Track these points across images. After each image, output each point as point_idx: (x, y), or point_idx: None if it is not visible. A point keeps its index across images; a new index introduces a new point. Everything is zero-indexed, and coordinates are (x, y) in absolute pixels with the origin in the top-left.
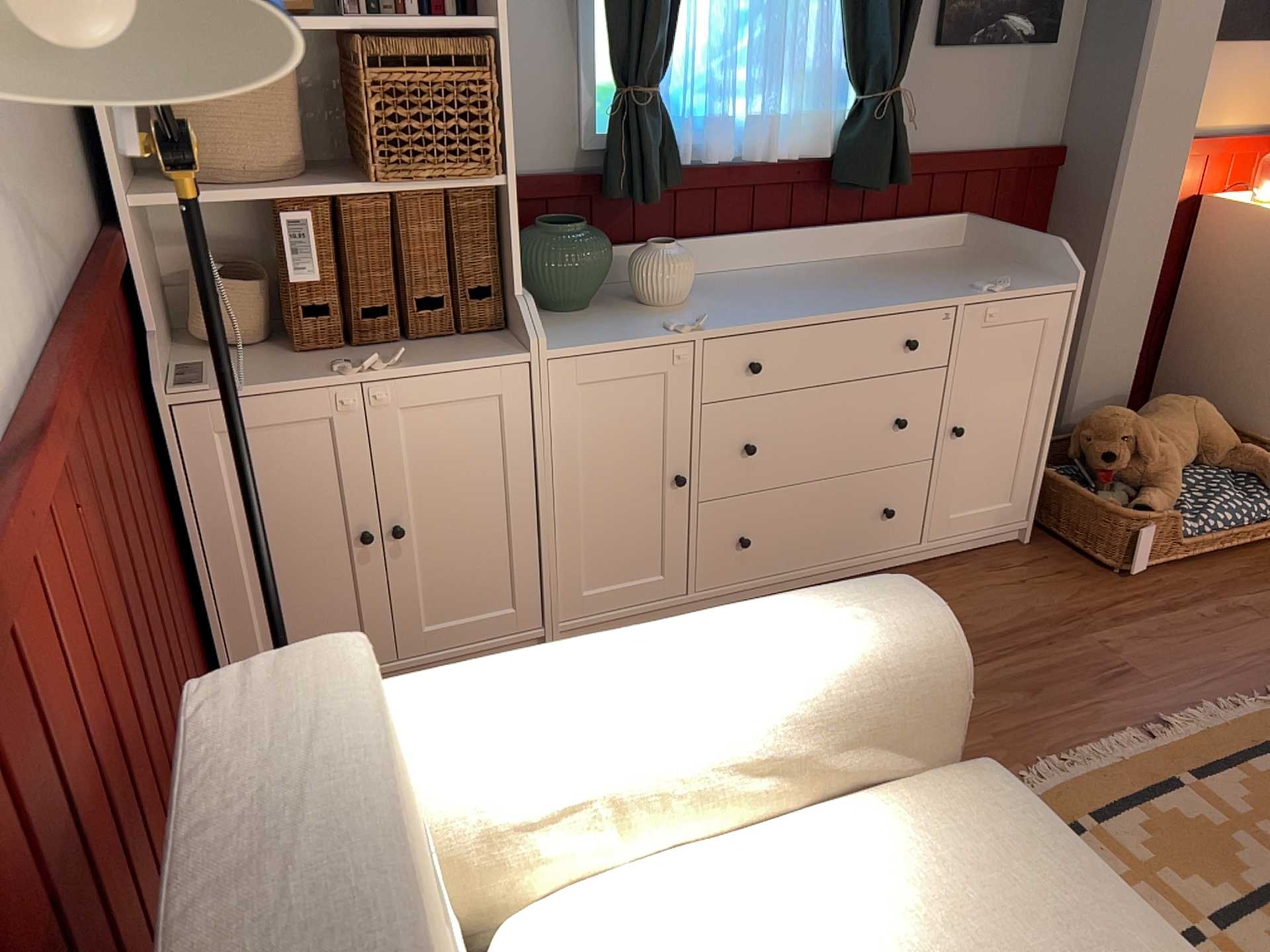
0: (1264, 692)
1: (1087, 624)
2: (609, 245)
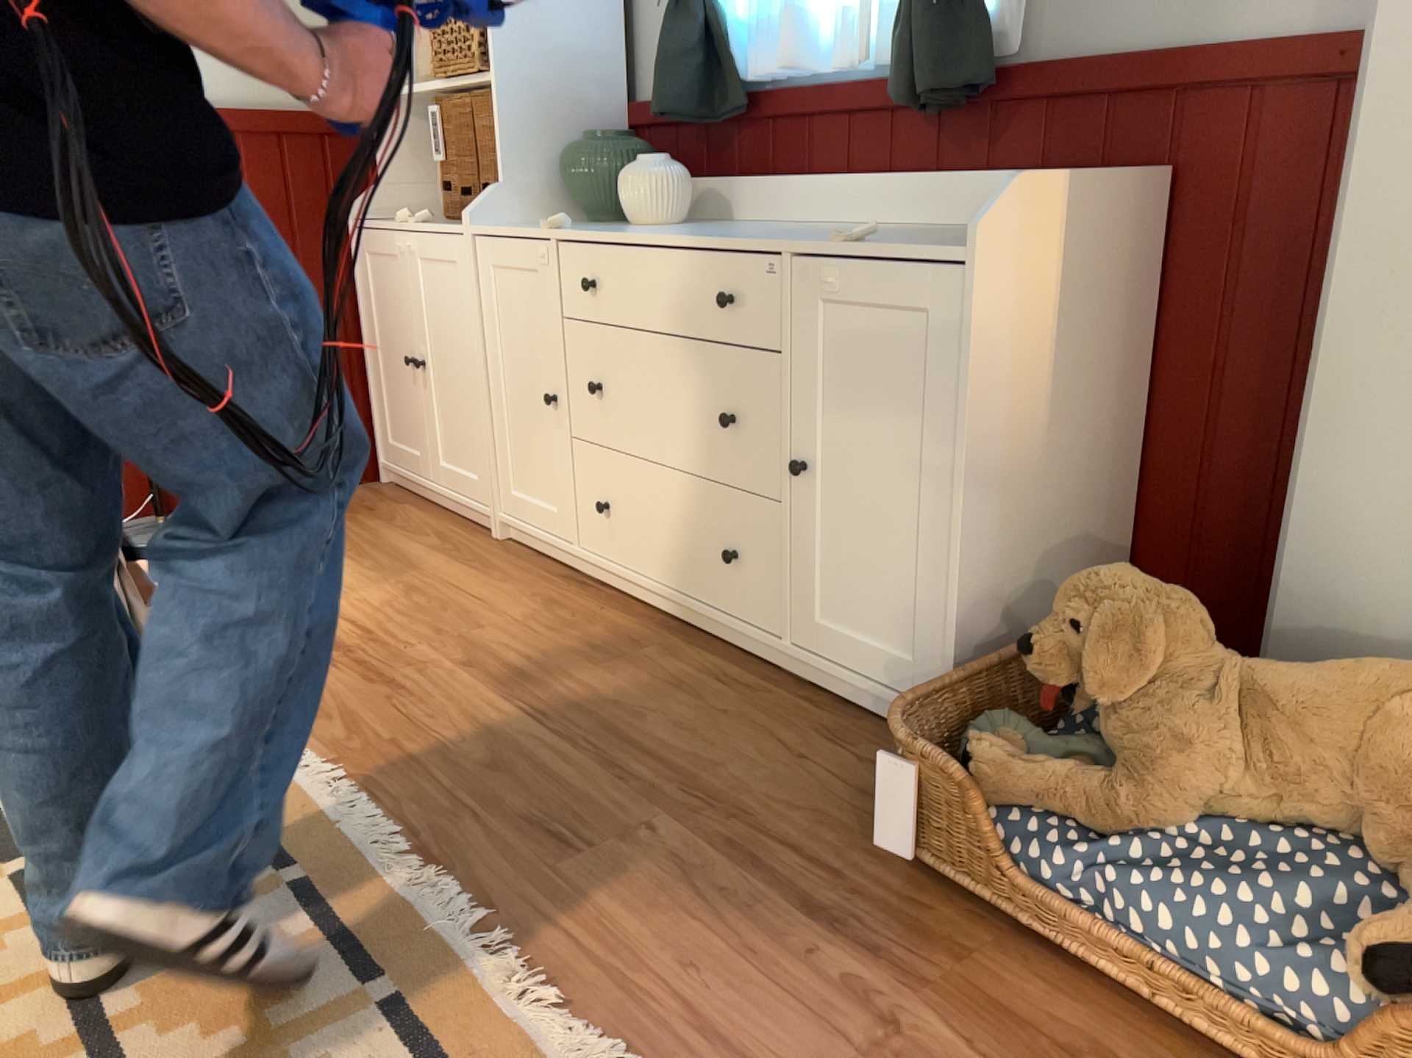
0: (554, 999)
1: (703, 814)
2: (616, 159)
